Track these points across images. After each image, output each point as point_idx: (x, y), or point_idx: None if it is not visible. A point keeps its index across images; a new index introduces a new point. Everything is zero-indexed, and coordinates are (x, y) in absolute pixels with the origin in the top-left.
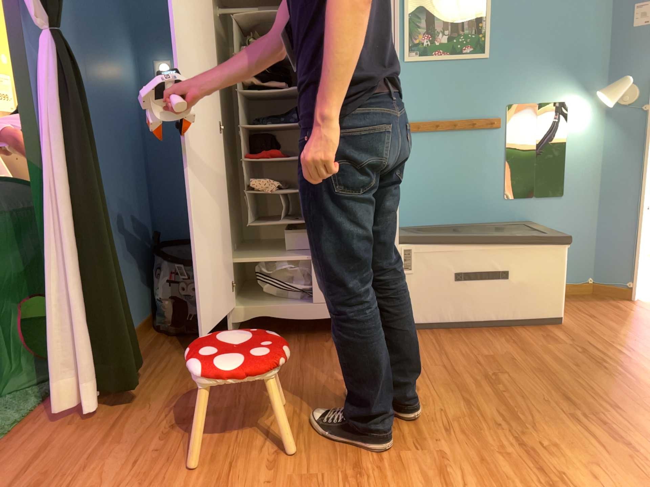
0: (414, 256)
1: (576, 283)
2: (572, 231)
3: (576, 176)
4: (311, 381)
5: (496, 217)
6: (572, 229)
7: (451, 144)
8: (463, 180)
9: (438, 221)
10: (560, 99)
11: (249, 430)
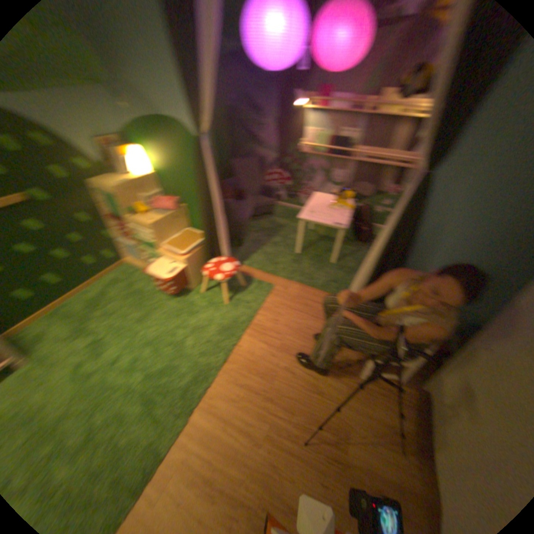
0: None
1: None
2: None
3: None
4: (350, 422)
5: None
6: None
7: None
8: None
9: None
10: None
11: (310, 373)
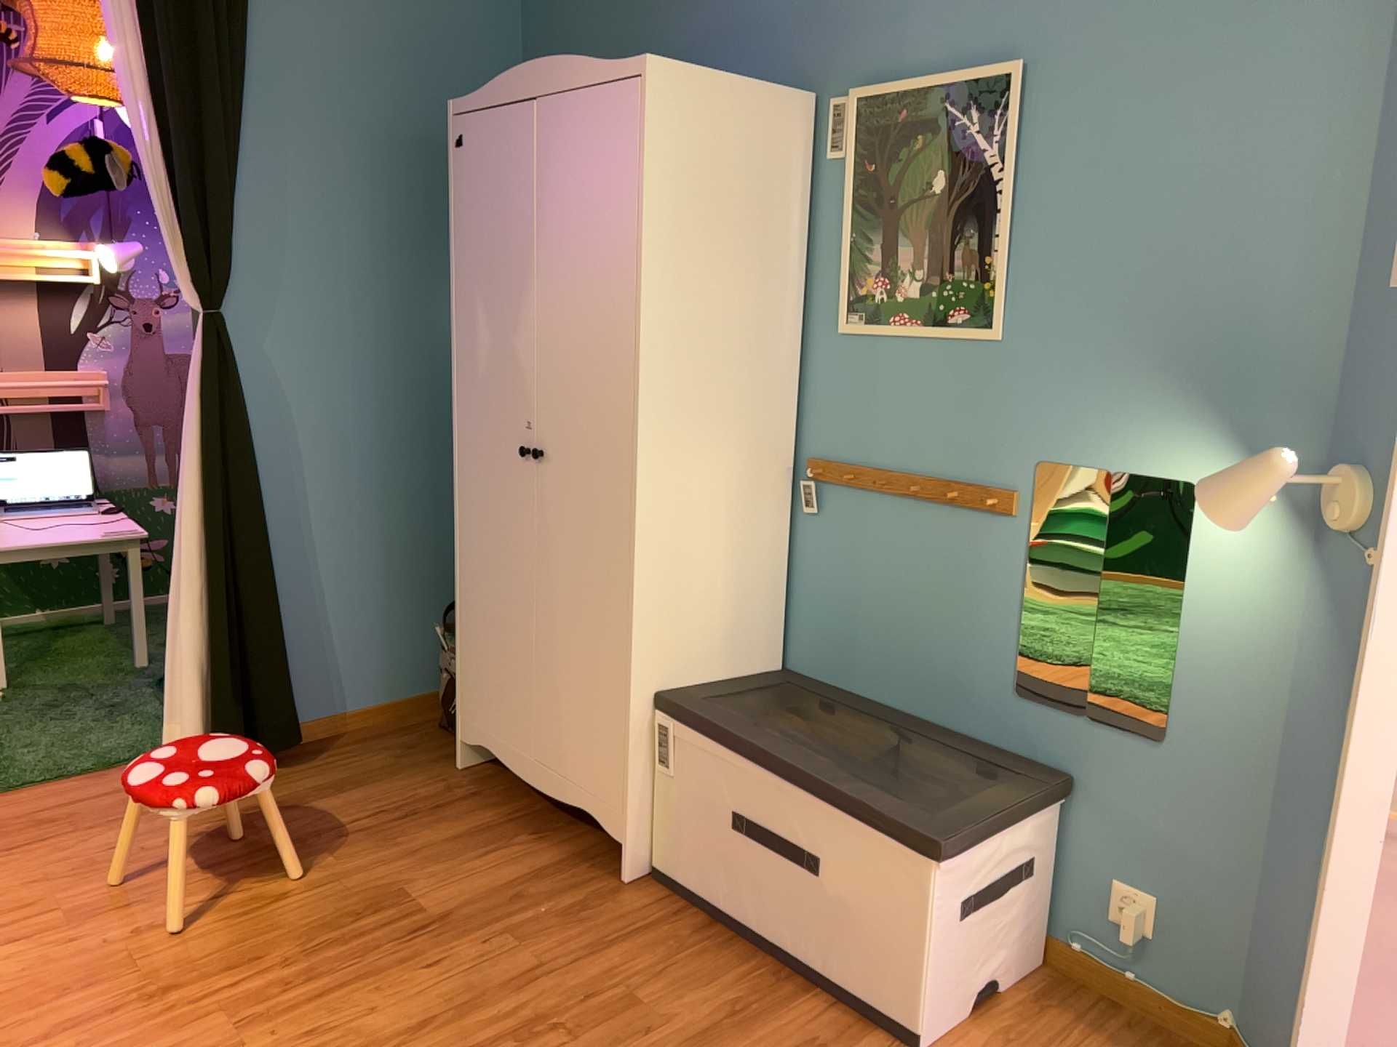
0: (669, 746)
1: (1182, 1000)
2: (1184, 849)
3: (1205, 698)
4: (383, 878)
5: (989, 732)
6: (1185, 843)
7: (913, 527)
8: (932, 620)
9: (863, 695)
10: (1175, 470)
11: (217, 890)
